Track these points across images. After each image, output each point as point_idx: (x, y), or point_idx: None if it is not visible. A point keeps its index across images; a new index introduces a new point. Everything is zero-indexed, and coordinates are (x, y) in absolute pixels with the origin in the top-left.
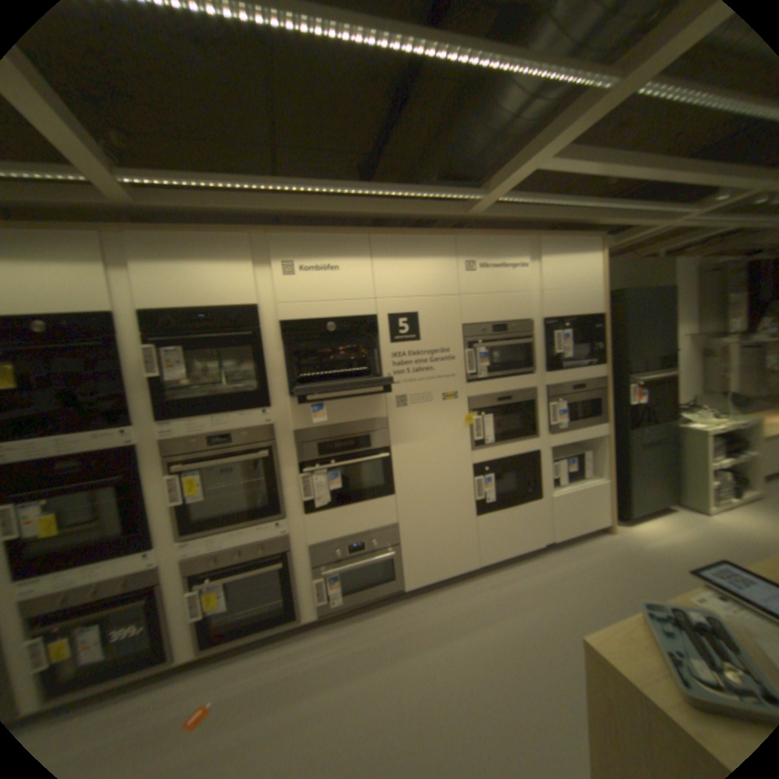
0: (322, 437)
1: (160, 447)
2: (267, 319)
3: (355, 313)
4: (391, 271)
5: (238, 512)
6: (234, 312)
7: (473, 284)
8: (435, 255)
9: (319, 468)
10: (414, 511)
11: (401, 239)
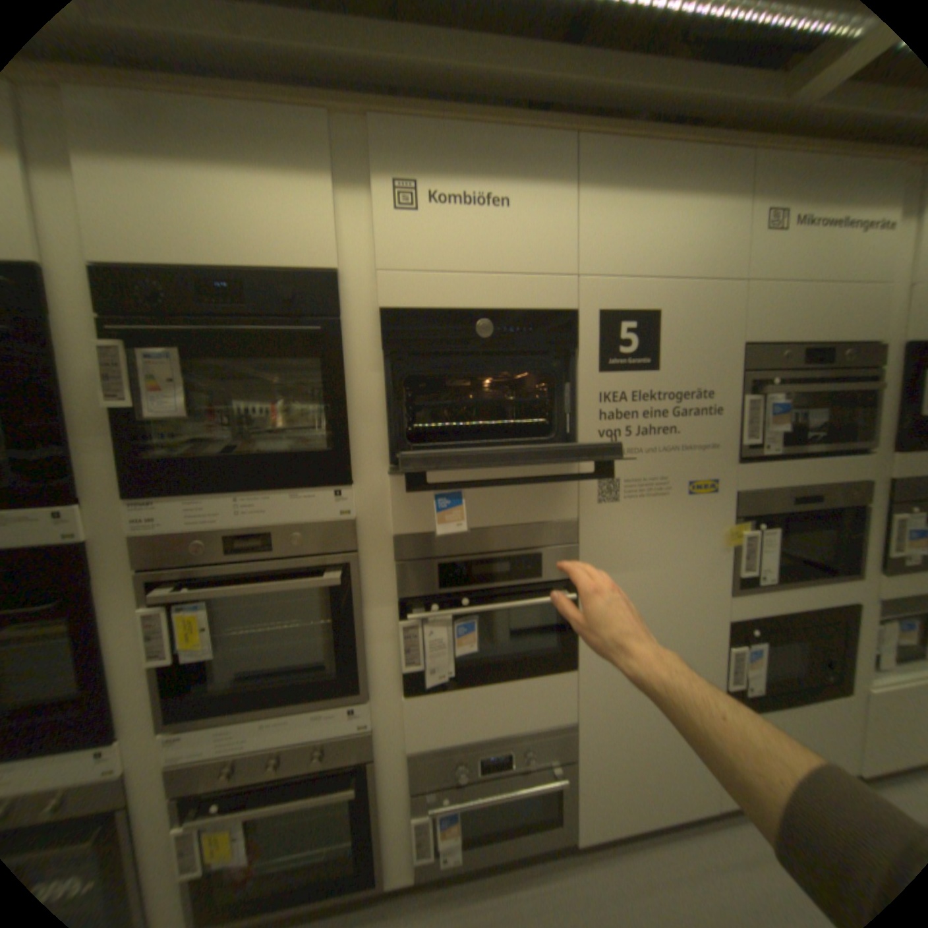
0: (447, 553)
1: (130, 551)
2: (353, 304)
3: (533, 303)
4: (615, 218)
5: (279, 680)
6: (288, 282)
7: (779, 259)
8: (709, 188)
9: (438, 615)
10: (611, 703)
11: (644, 148)
